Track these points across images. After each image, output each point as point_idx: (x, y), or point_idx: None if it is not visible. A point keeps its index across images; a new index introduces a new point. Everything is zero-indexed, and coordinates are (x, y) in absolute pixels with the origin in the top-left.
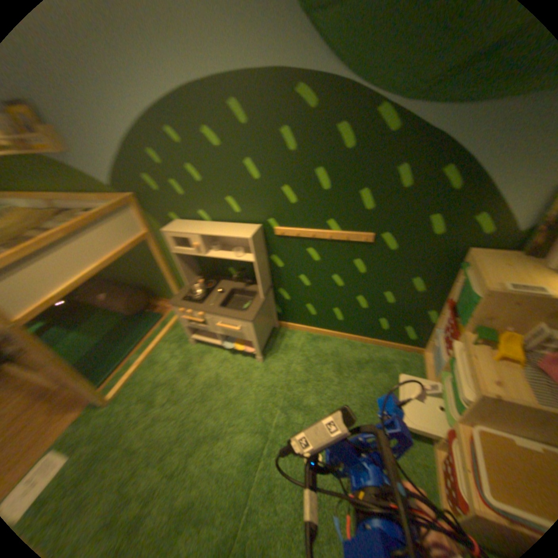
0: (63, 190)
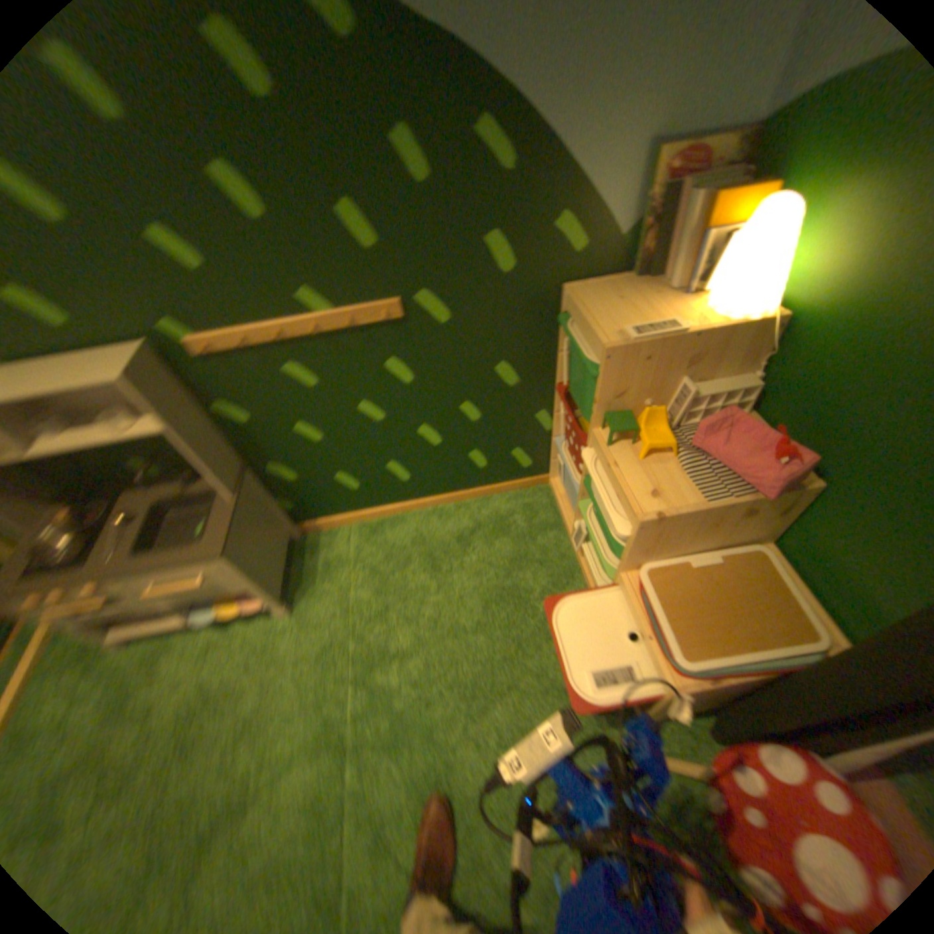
0: None
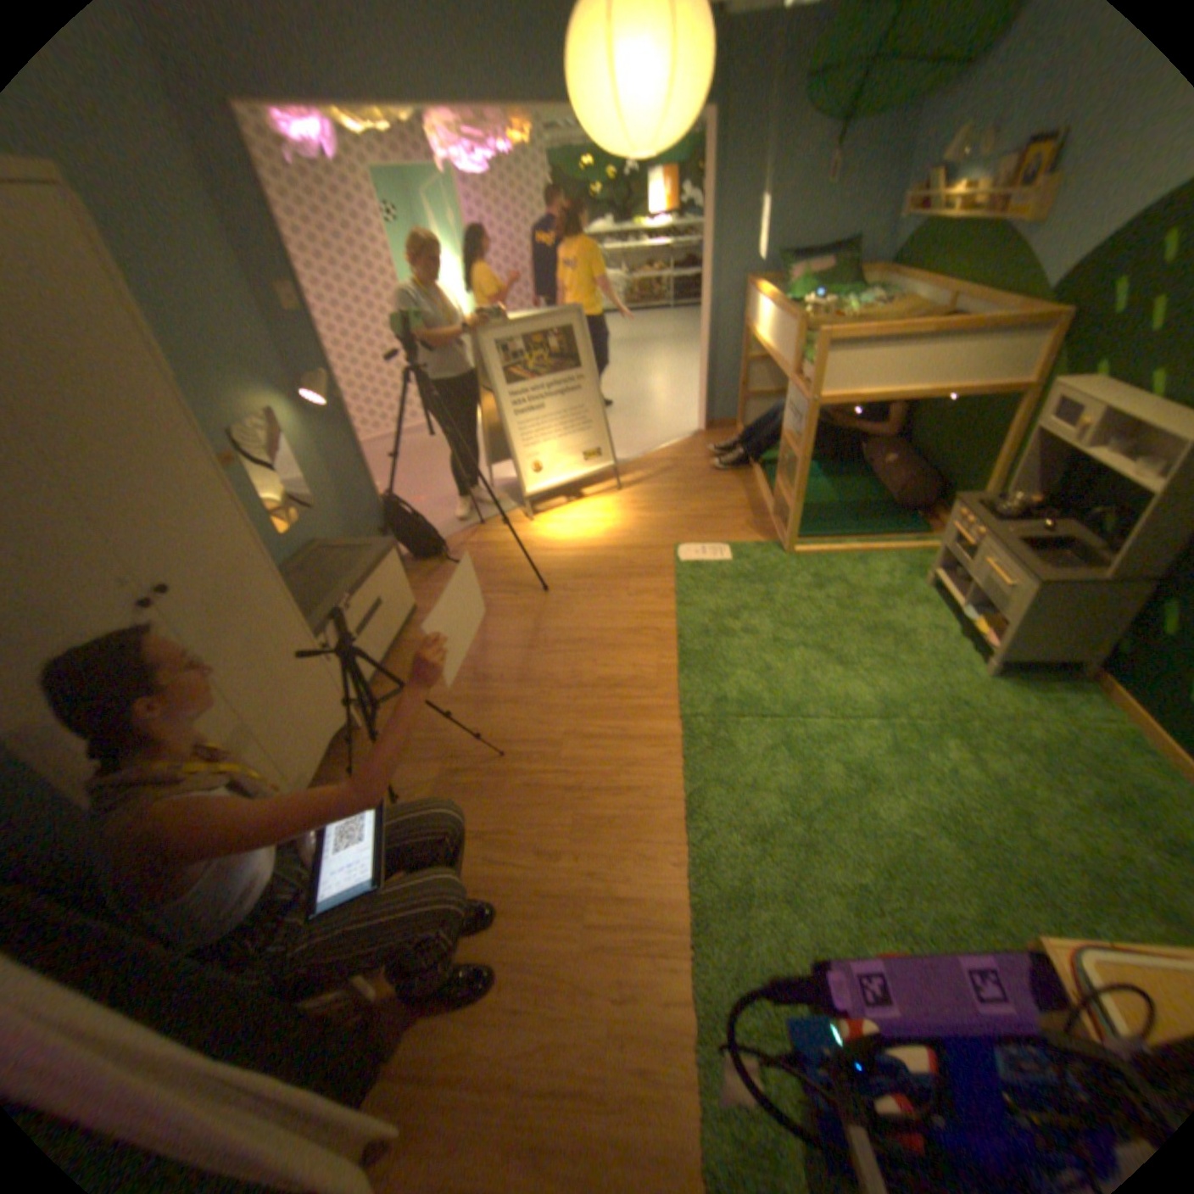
0: (980, 284)
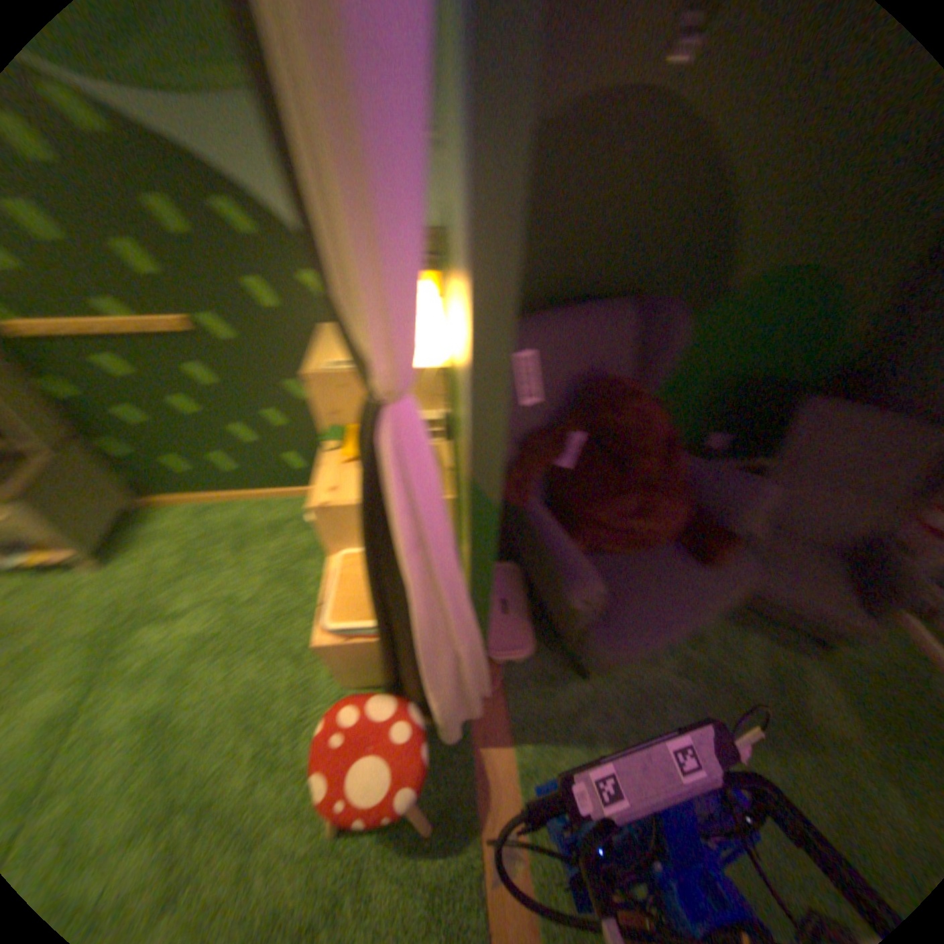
0: None
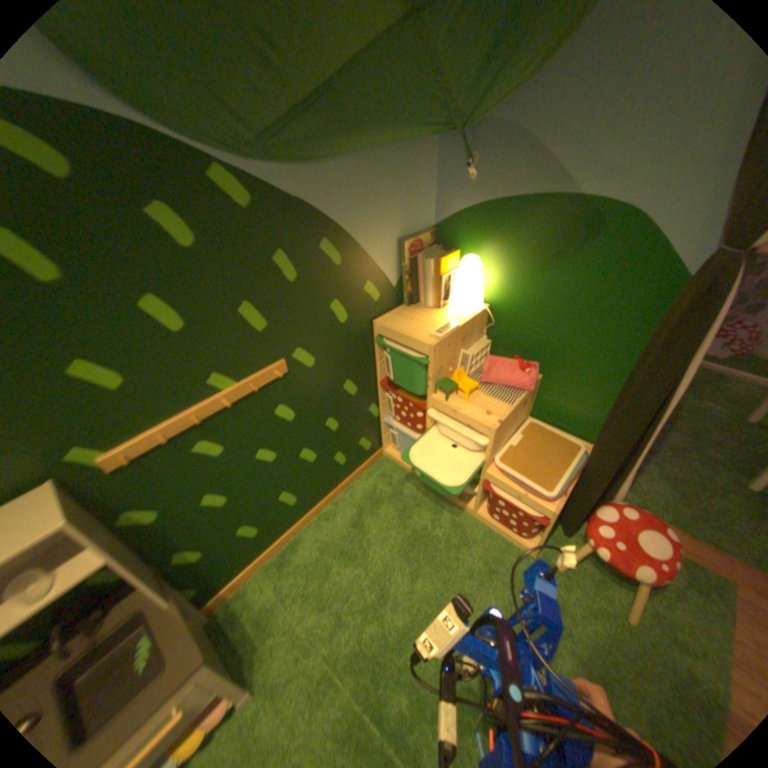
0: None
